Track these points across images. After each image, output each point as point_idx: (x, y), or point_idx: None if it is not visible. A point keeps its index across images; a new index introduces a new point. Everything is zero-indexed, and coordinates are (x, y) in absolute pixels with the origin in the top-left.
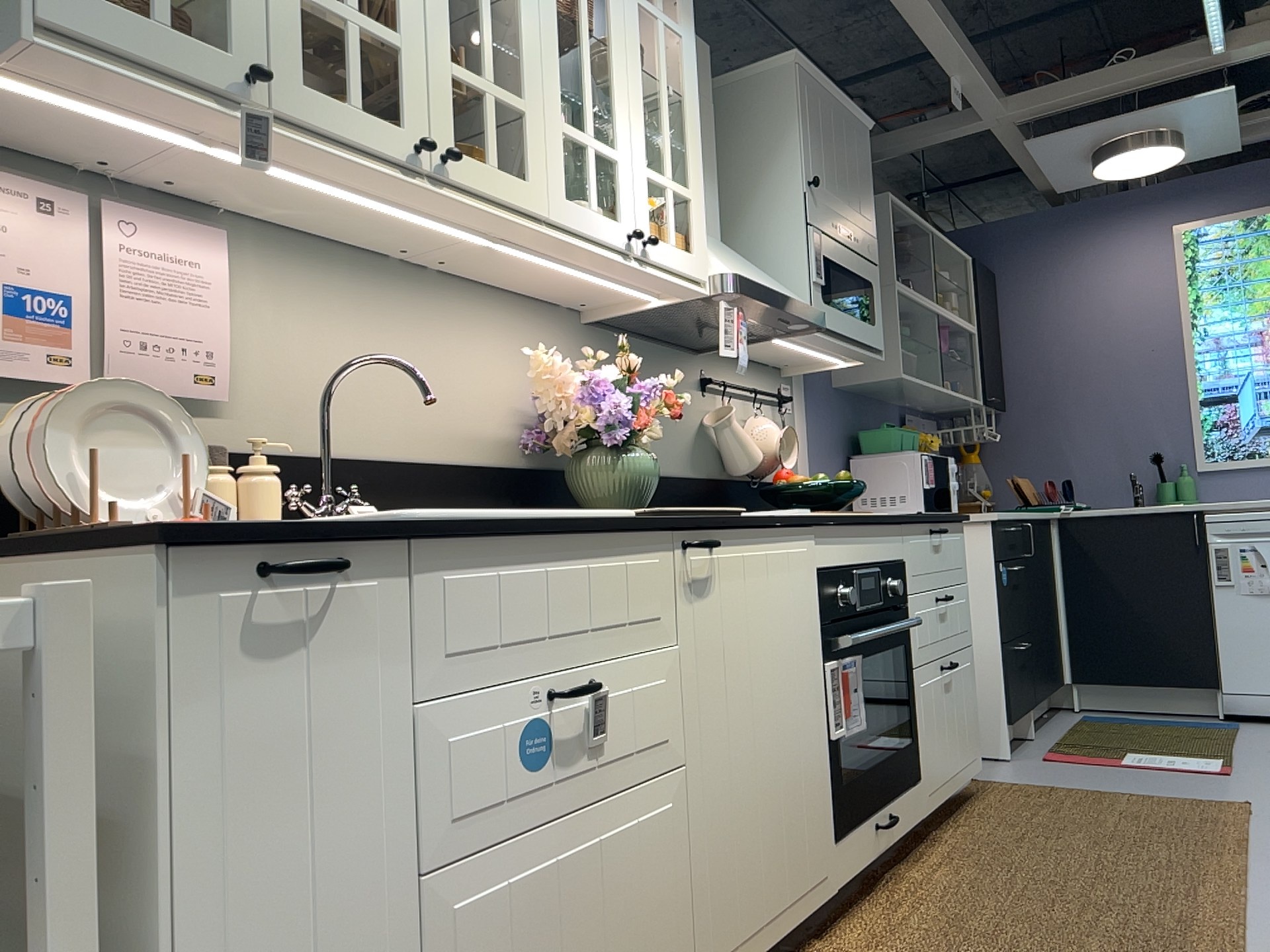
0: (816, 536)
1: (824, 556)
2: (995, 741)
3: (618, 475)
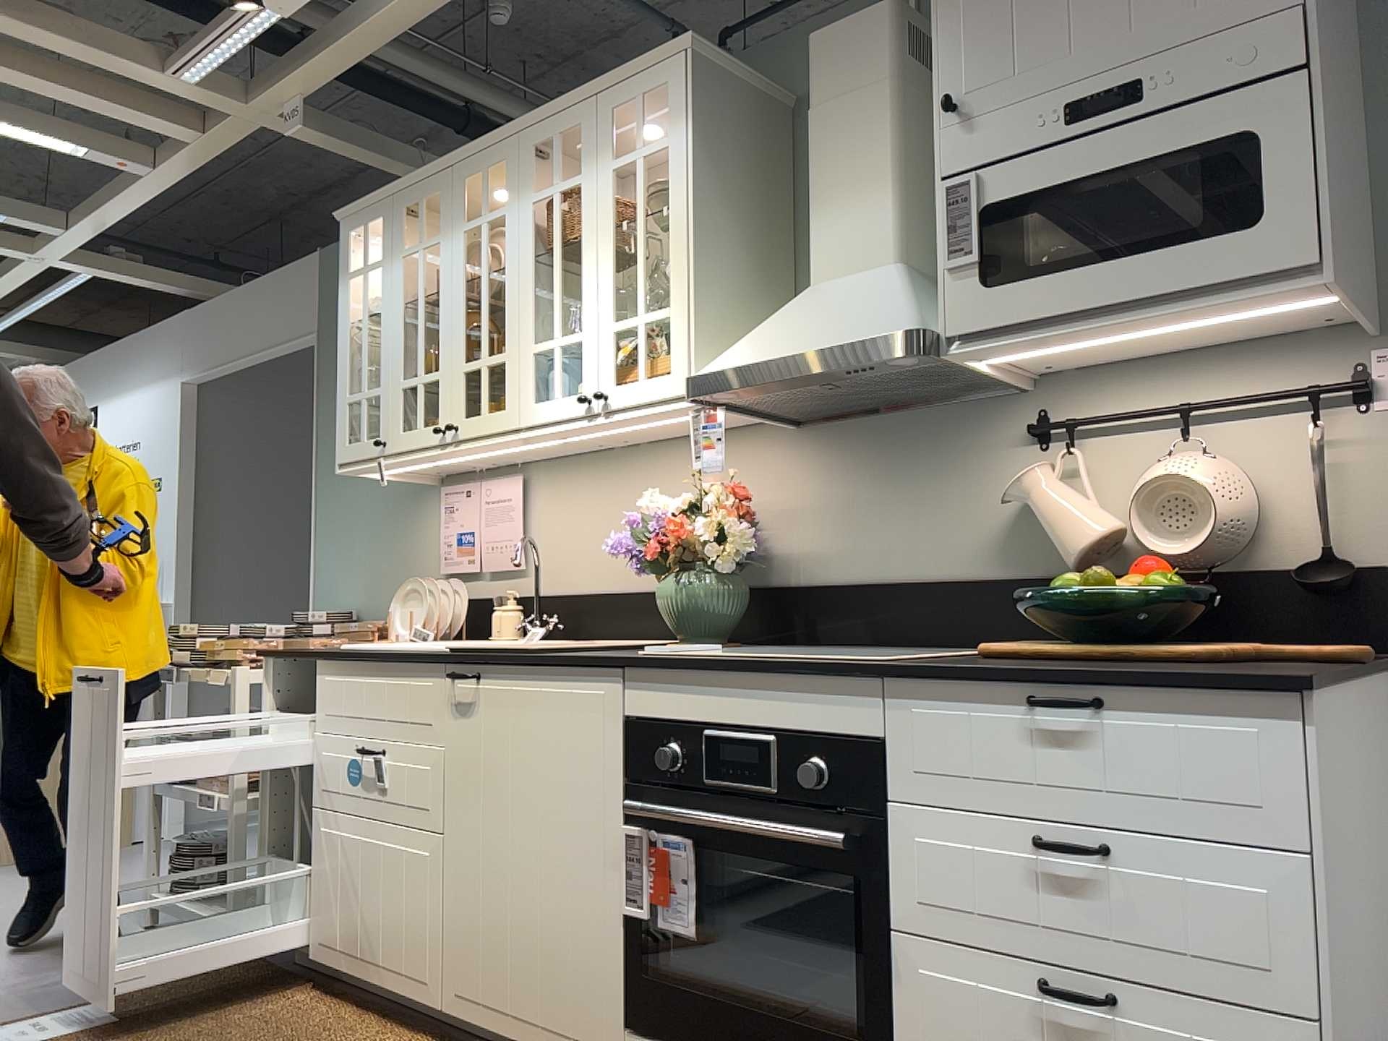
0: (623, 680)
1: (635, 704)
2: None
3: (659, 603)
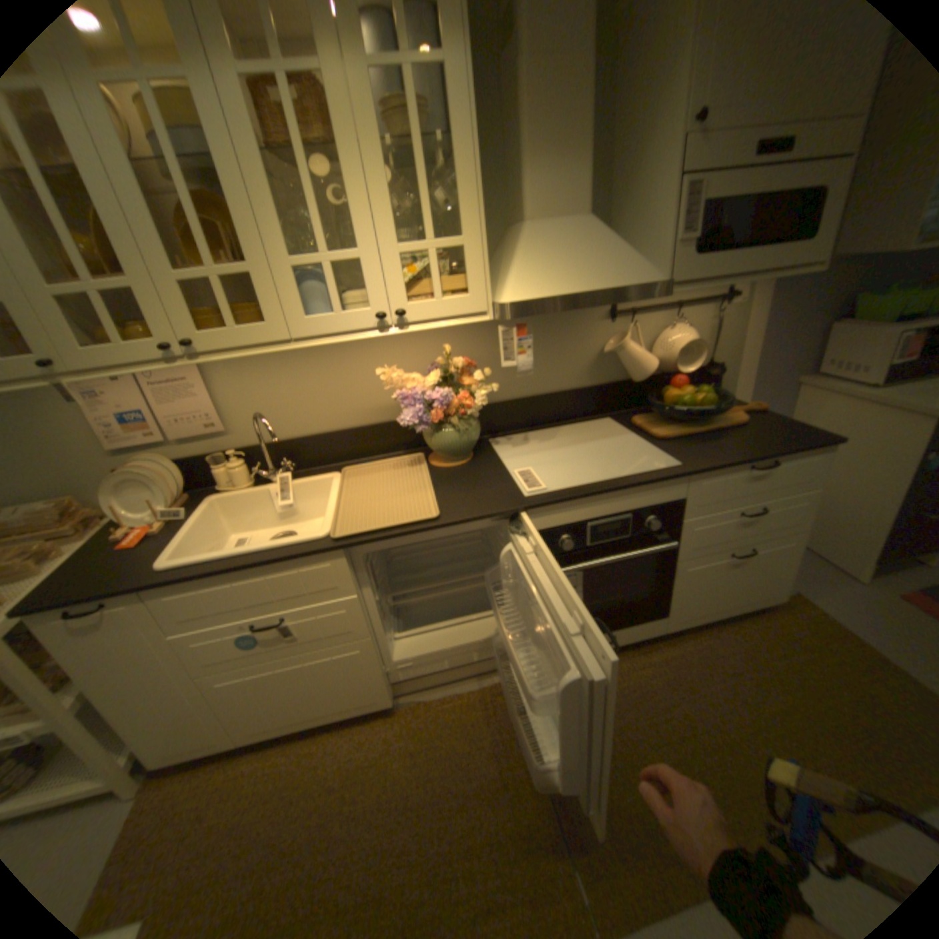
0: (528, 515)
1: (538, 525)
2: (860, 570)
3: (436, 444)
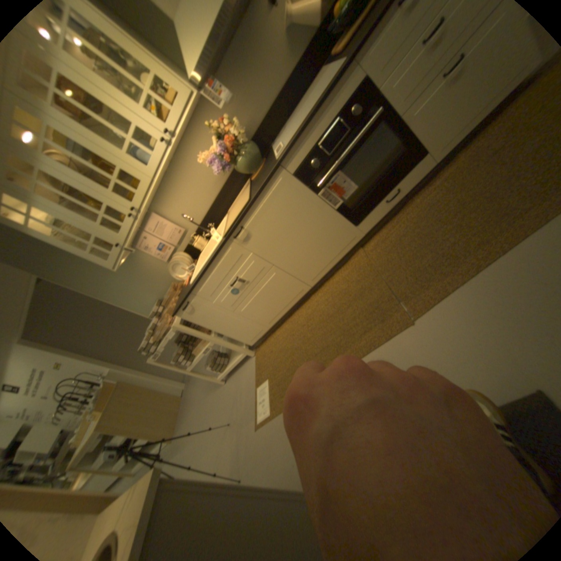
0: (284, 166)
1: (293, 166)
2: None
3: (242, 169)
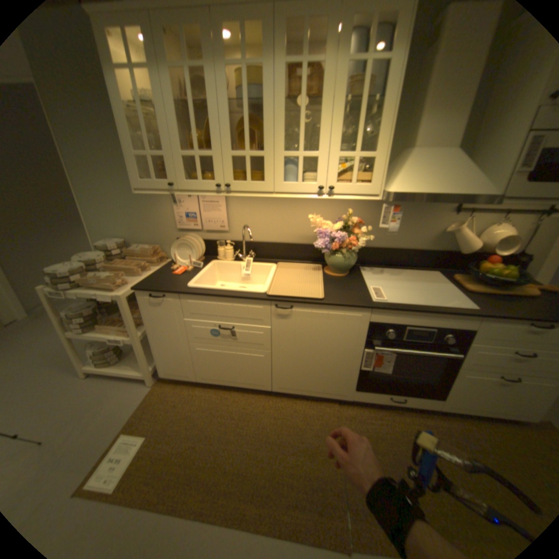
0: (372, 312)
1: (376, 319)
2: None
3: (330, 261)
